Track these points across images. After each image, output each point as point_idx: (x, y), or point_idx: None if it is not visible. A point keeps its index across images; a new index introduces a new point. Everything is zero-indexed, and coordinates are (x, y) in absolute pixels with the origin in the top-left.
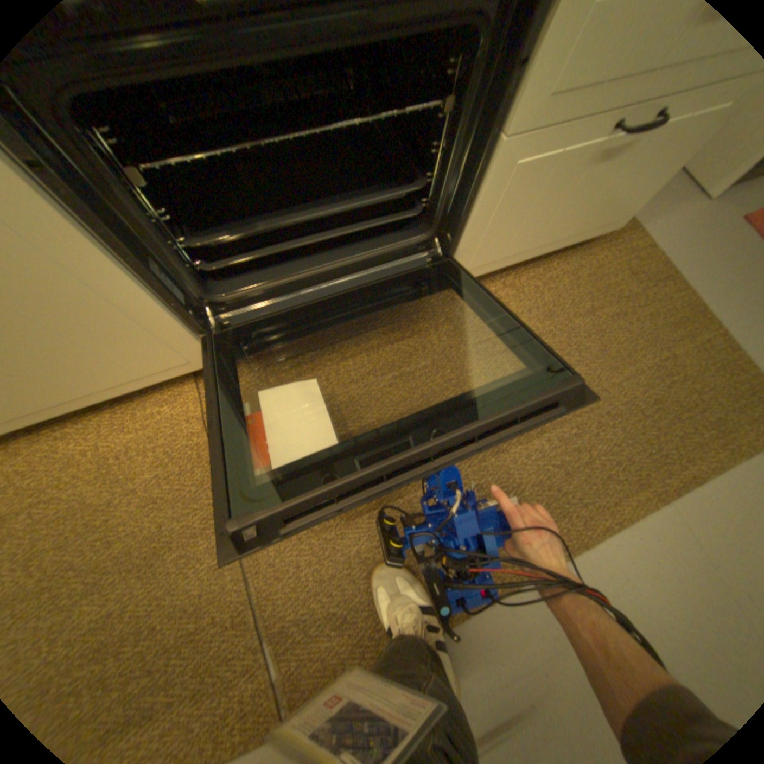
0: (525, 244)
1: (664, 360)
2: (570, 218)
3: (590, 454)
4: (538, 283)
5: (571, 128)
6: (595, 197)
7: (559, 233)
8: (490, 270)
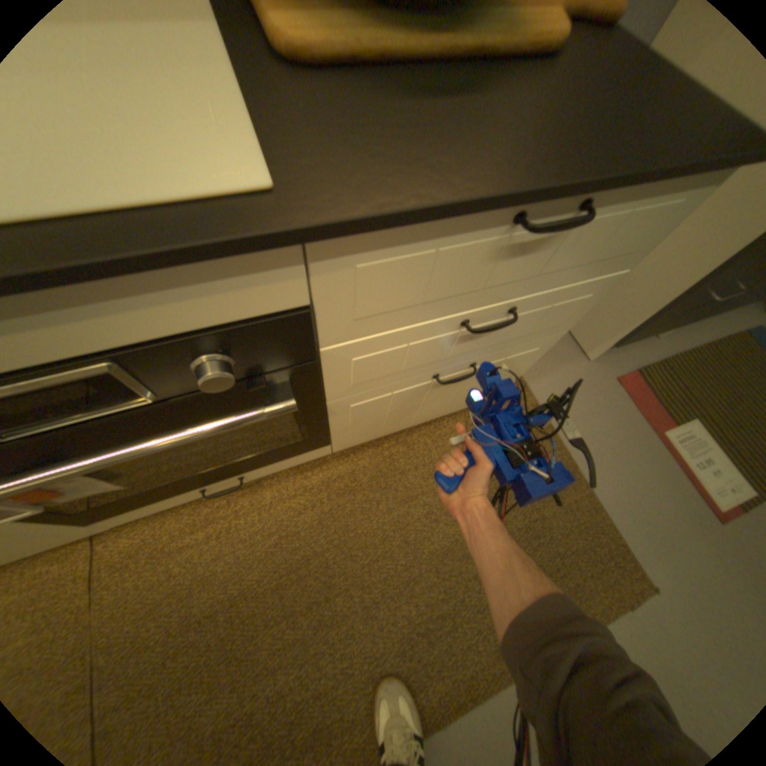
0: (401, 422)
1: (532, 522)
2: (436, 406)
3: (453, 623)
4: (427, 441)
5: (390, 385)
6: (452, 395)
7: (432, 412)
8: (376, 436)
